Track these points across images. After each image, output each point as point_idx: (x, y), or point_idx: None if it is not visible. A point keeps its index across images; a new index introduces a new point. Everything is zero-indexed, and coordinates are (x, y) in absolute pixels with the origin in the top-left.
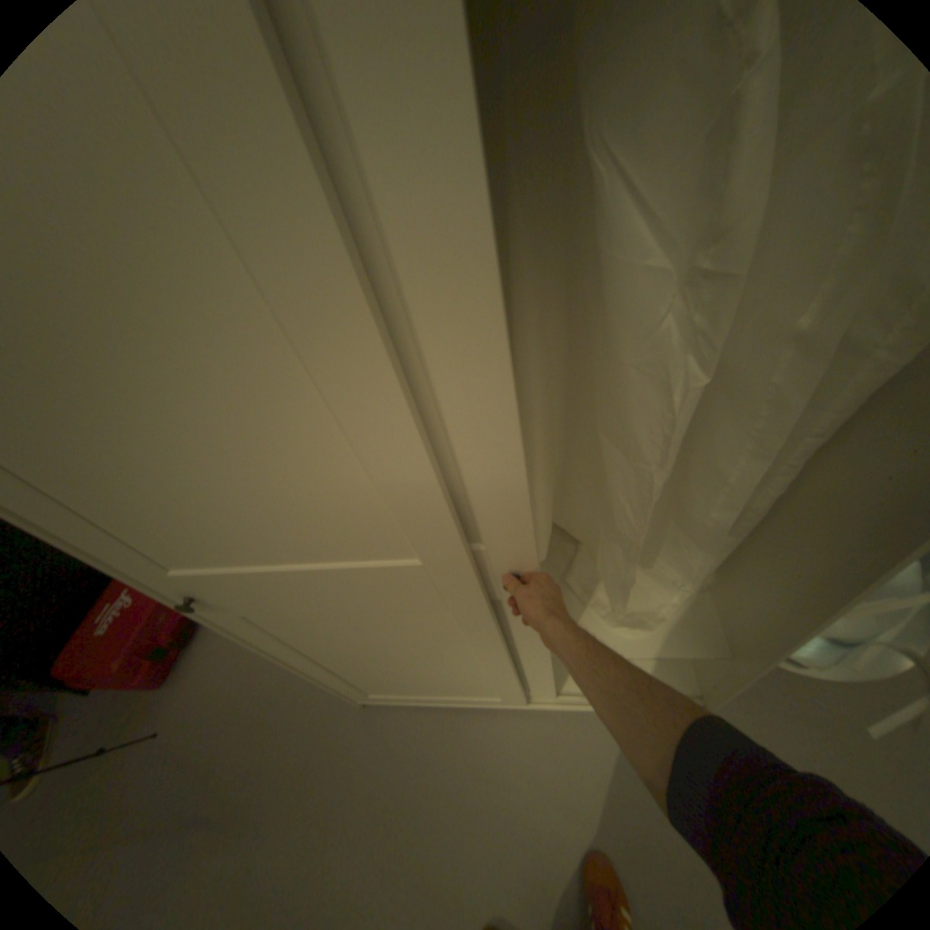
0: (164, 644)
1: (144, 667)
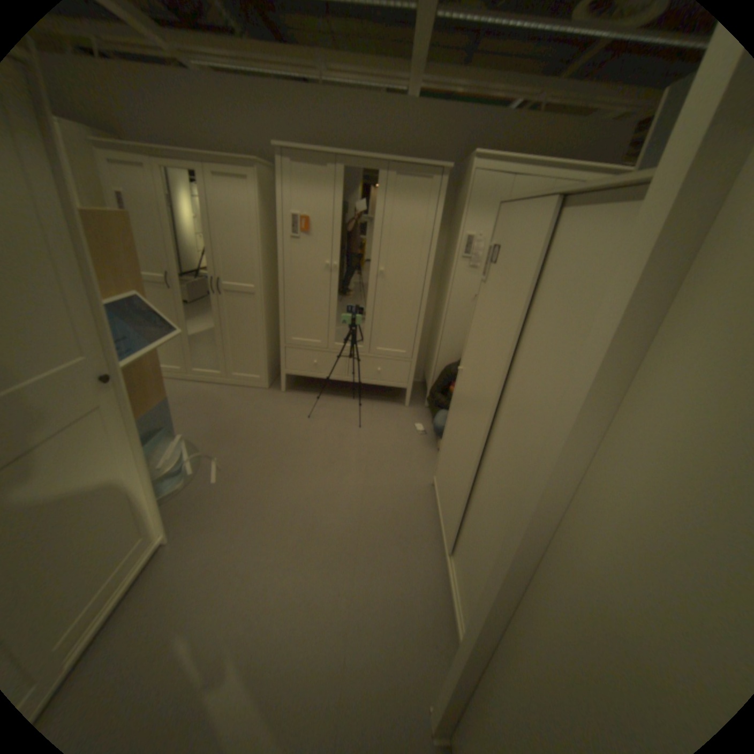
0: None
1: None
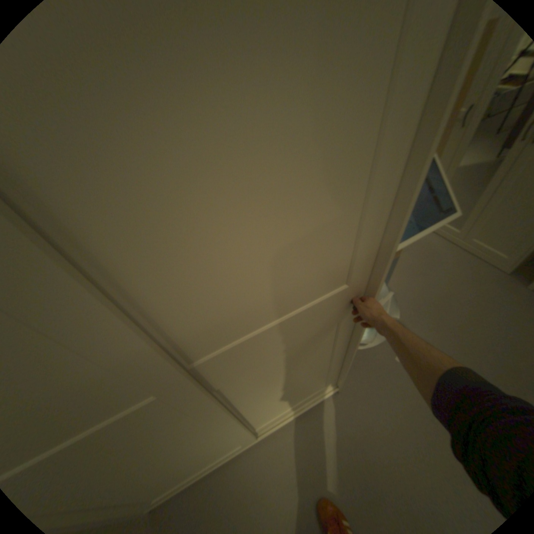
0: None
1: None
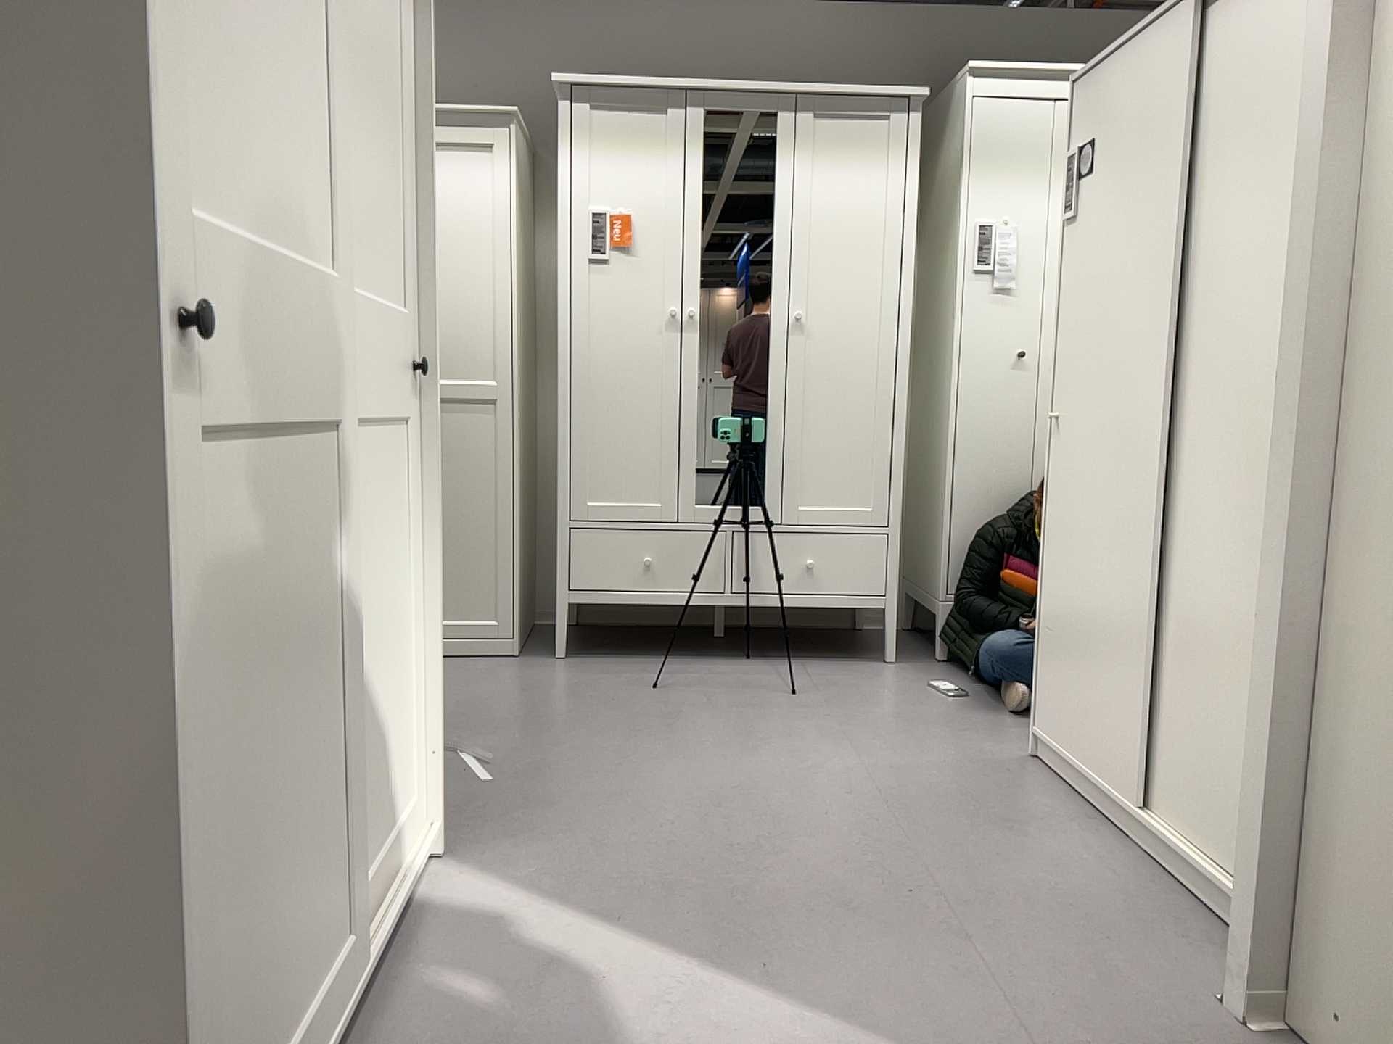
0: None
1: None
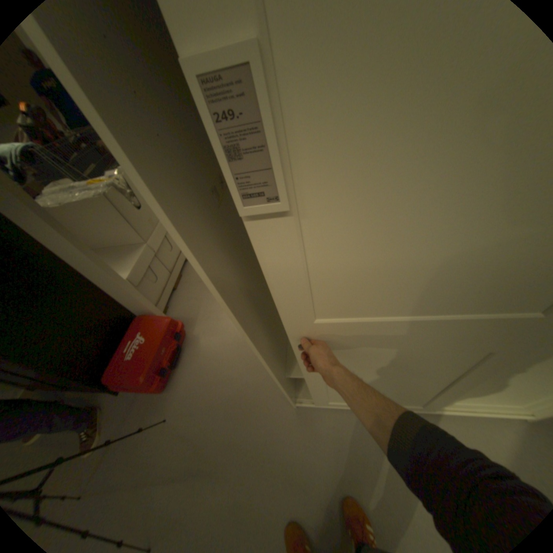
0: (165, 366)
1: (156, 380)
